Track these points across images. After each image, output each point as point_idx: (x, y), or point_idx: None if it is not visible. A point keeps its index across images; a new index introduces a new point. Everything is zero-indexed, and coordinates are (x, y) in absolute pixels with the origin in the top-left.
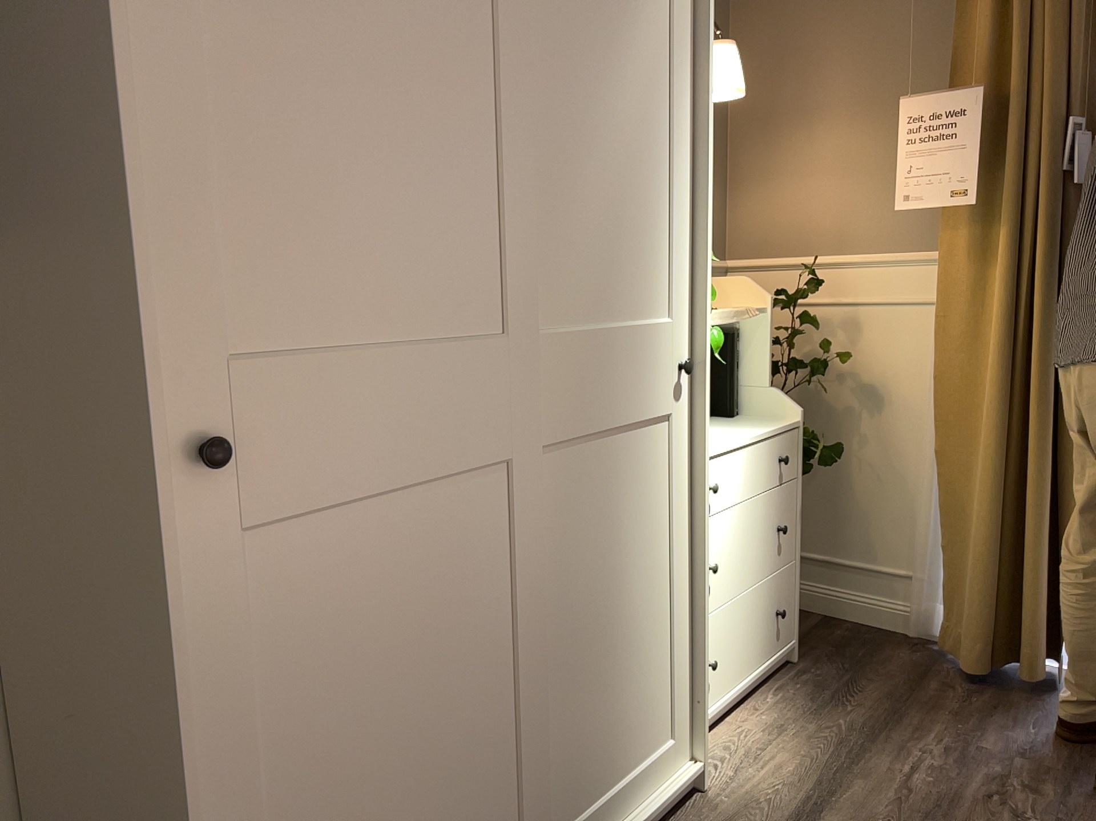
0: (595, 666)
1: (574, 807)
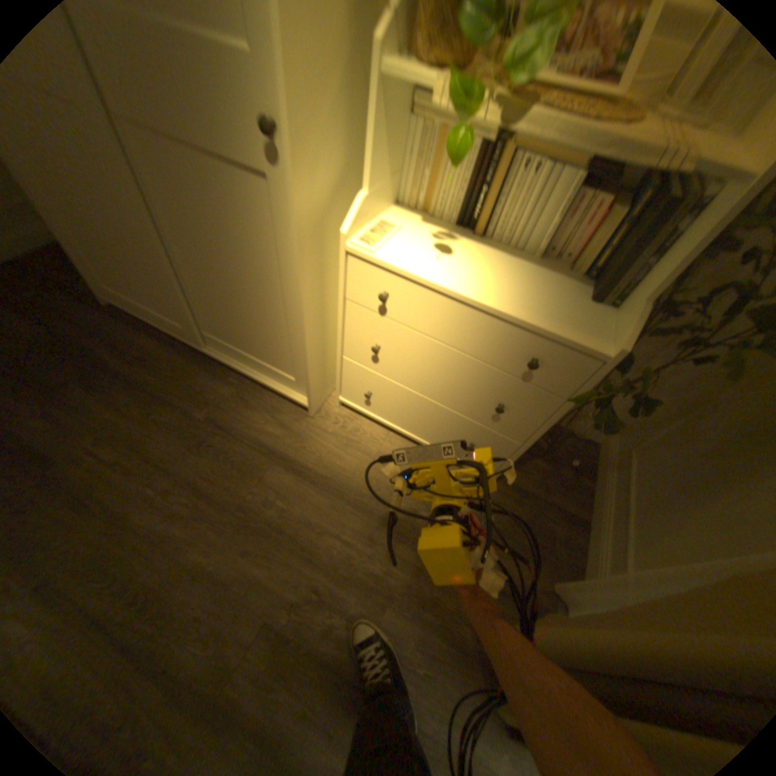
0: (218, 291)
1: (219, 335)
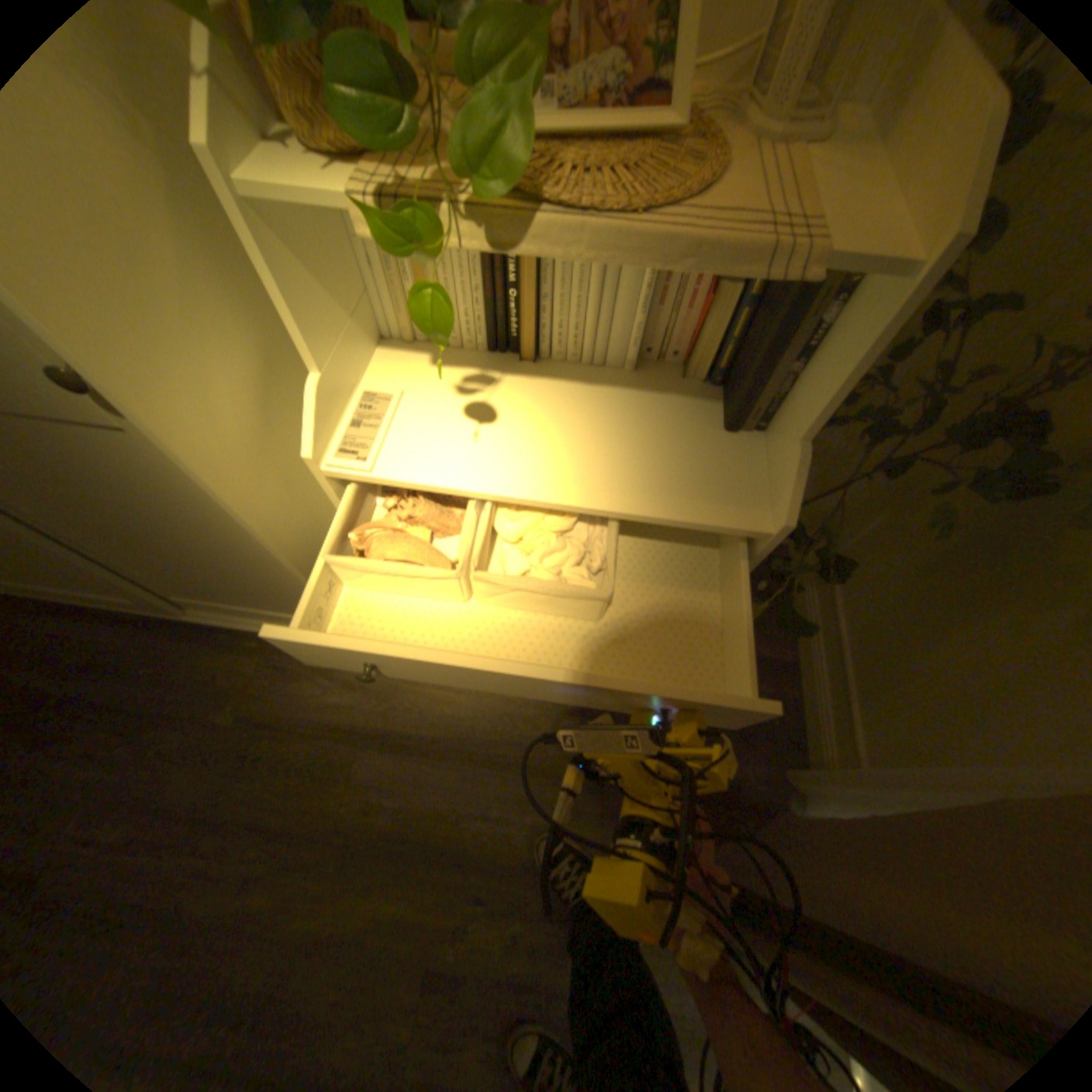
0: (161, 558)
1: (201, 598)
